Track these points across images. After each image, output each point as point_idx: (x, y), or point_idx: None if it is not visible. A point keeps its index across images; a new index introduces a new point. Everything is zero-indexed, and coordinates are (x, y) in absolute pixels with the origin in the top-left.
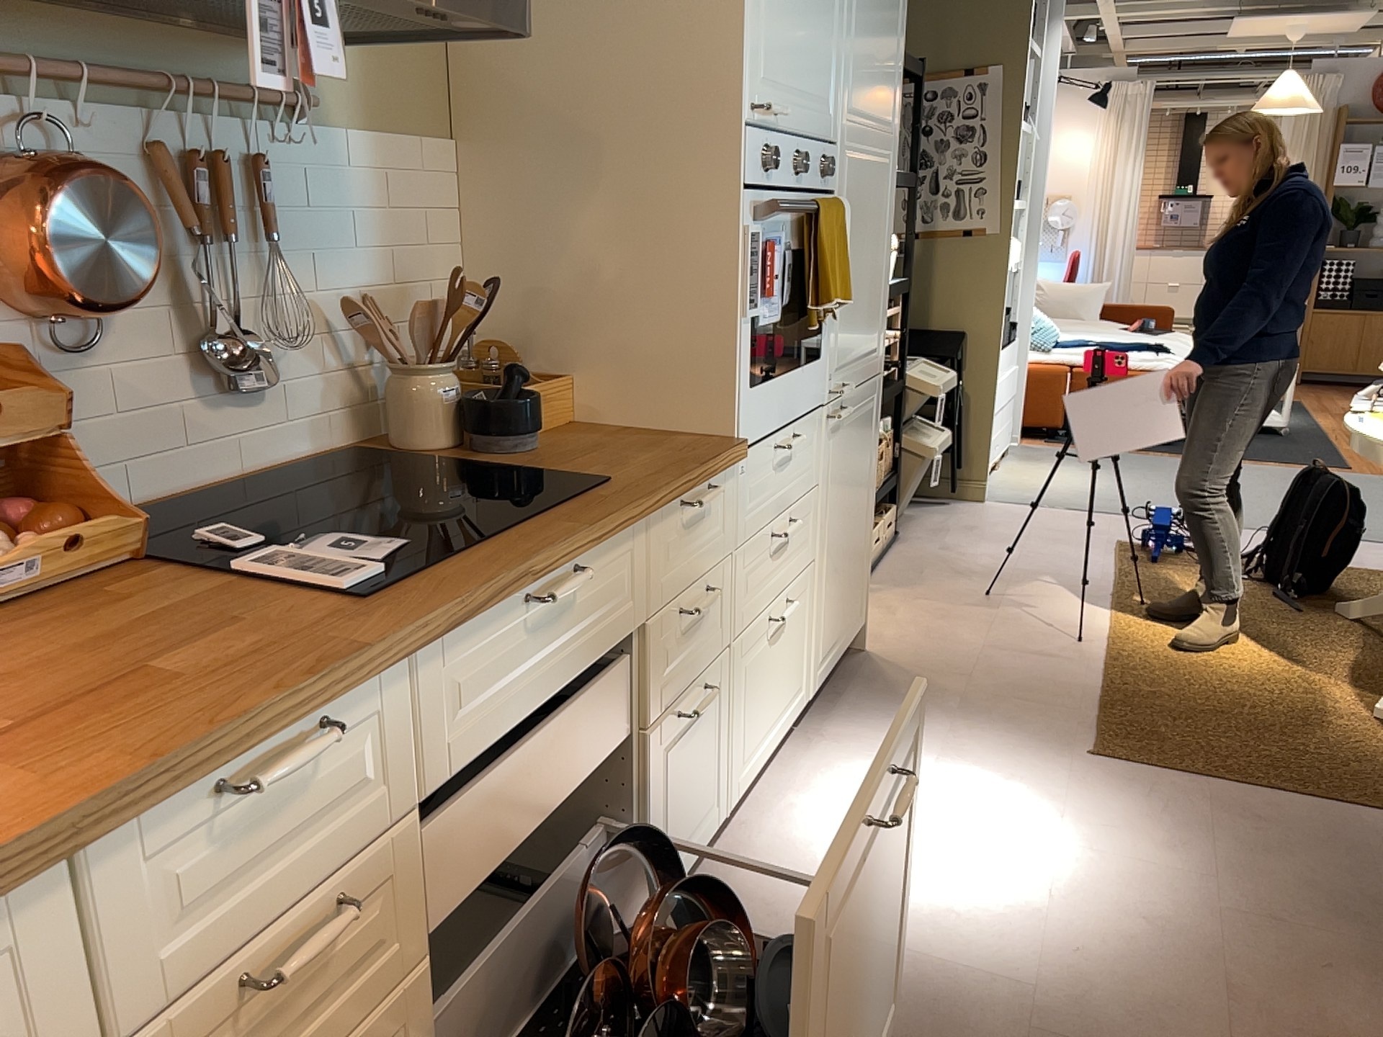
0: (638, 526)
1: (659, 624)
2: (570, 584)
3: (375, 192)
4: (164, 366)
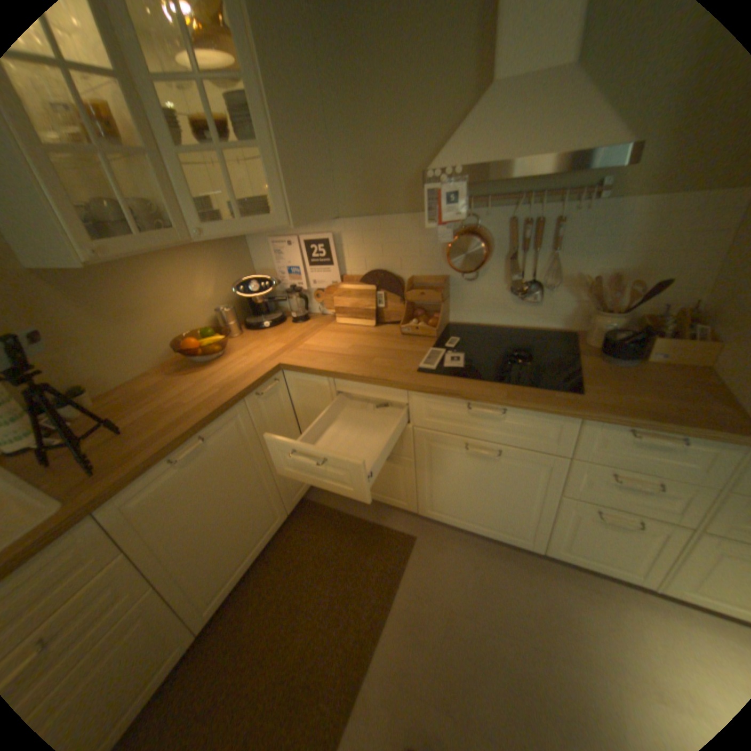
0: (571, 419)
1: (589, 467)
2: (487, 410)
3: (645, 223)
4: (501, 287)
